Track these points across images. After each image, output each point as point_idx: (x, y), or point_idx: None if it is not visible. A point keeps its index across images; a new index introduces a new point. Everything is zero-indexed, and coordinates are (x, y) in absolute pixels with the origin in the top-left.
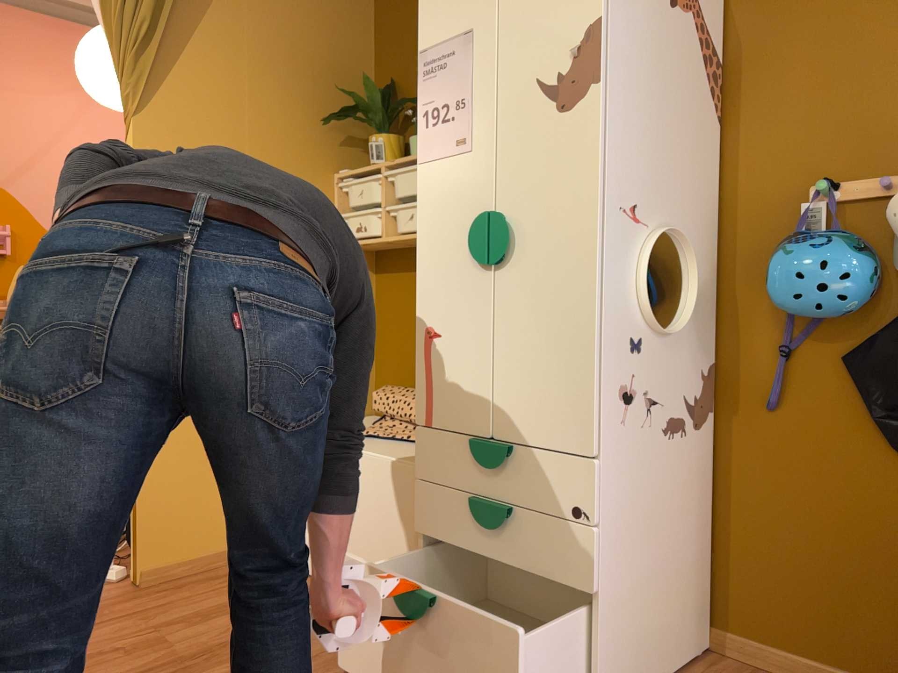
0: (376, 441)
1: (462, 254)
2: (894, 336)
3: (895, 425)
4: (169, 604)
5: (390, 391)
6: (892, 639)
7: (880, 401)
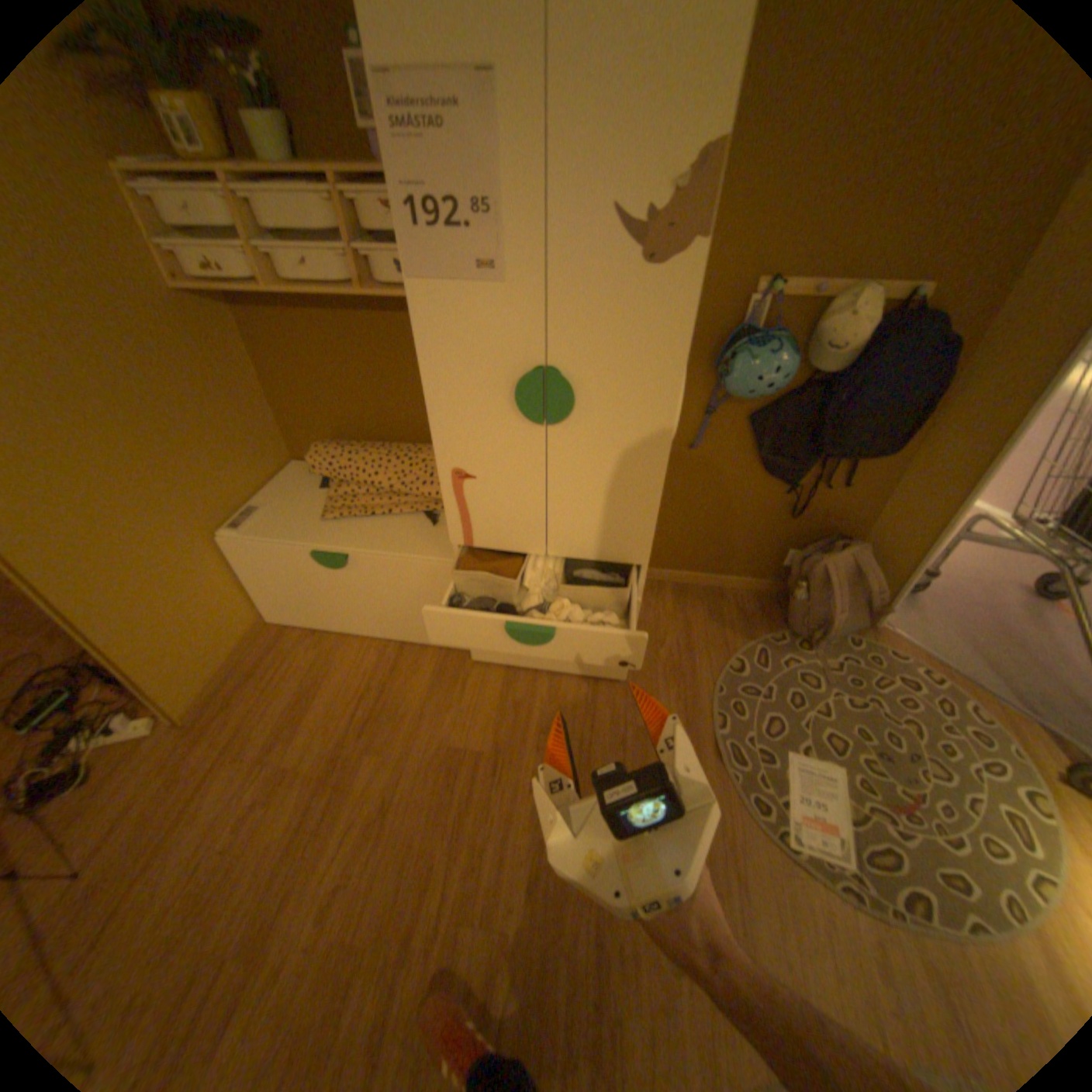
0: (359, 523)
1: (498, 407)
2: (790, 408)
3: (771, 460)
4: (238, 729)
5: (327, 453)
6: (733, 558)
7: (766, 447)
